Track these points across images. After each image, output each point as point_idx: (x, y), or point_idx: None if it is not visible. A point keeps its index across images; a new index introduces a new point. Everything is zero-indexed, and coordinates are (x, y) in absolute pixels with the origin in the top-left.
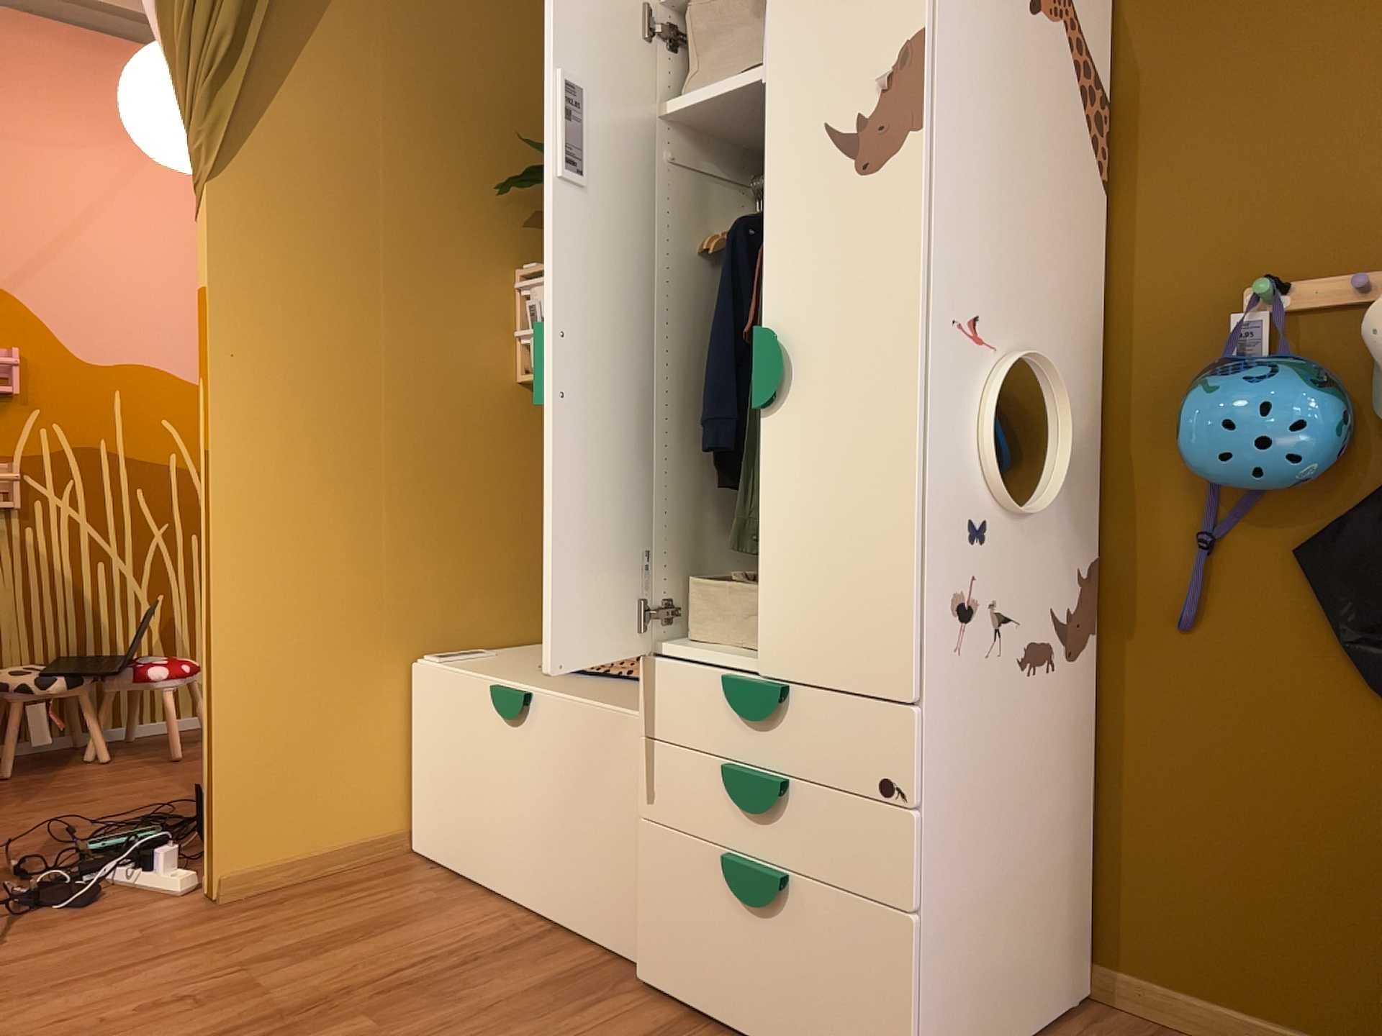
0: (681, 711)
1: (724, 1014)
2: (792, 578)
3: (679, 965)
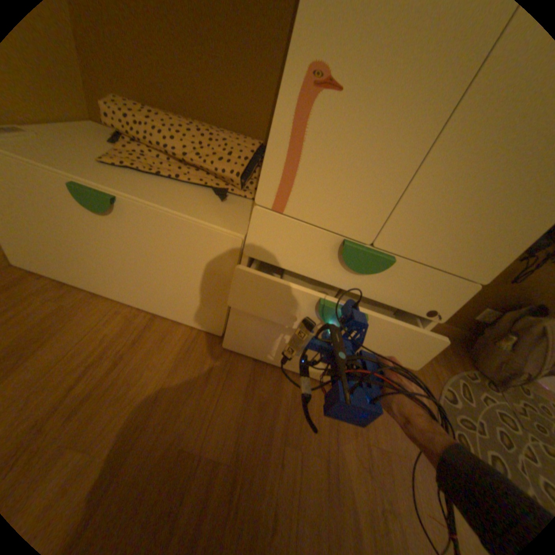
0: (289, 247)
1: (278, 362)
2: (446, 186)
3: (253, 346)
